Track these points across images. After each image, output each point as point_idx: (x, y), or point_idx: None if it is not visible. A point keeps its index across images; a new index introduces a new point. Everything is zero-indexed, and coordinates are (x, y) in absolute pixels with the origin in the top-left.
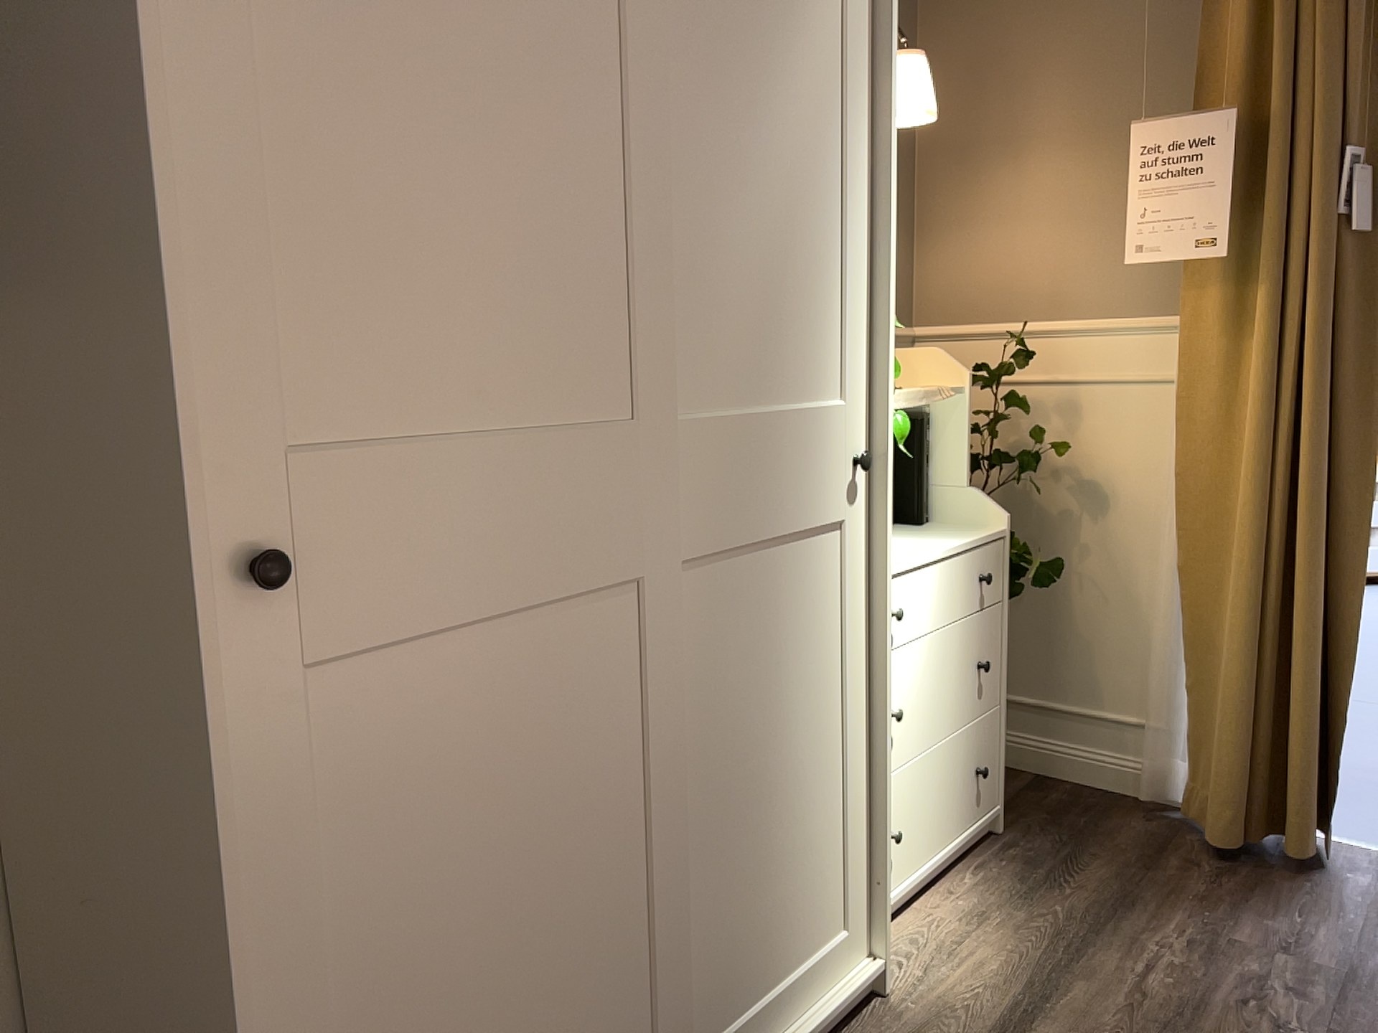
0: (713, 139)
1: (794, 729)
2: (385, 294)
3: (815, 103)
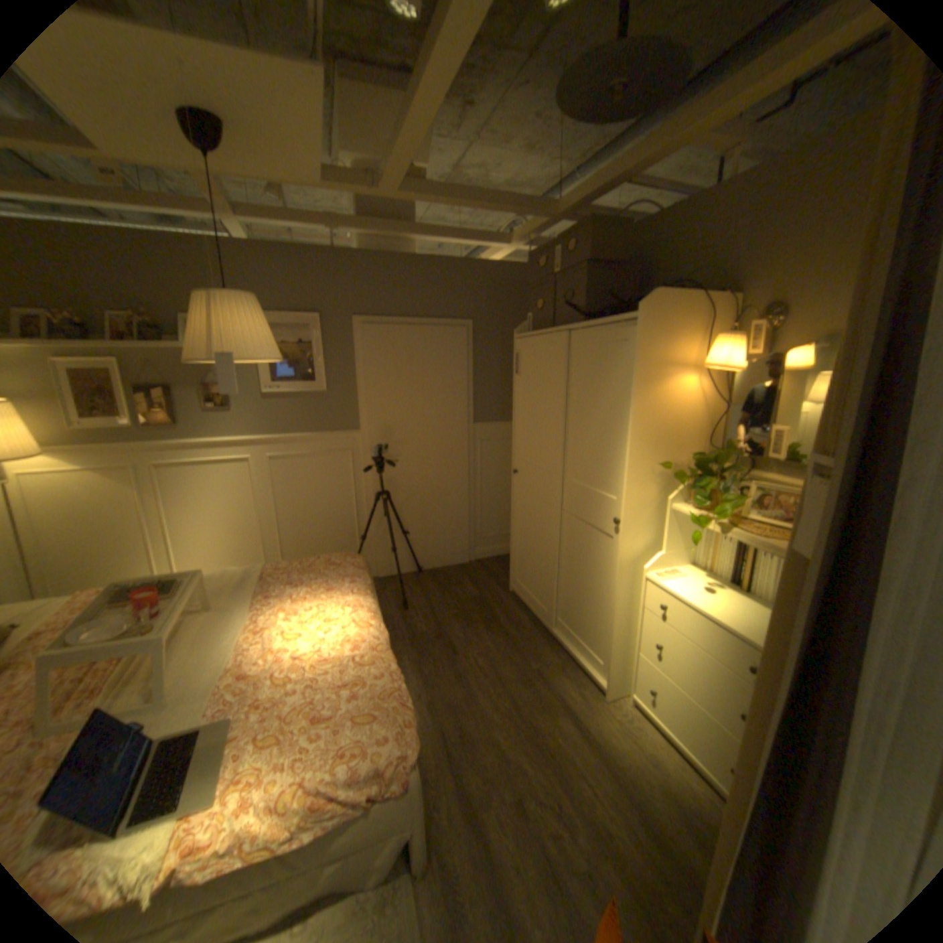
0: (580, 407)
1: (592, 587)
2: (524, 437)
3: (617, 390)
